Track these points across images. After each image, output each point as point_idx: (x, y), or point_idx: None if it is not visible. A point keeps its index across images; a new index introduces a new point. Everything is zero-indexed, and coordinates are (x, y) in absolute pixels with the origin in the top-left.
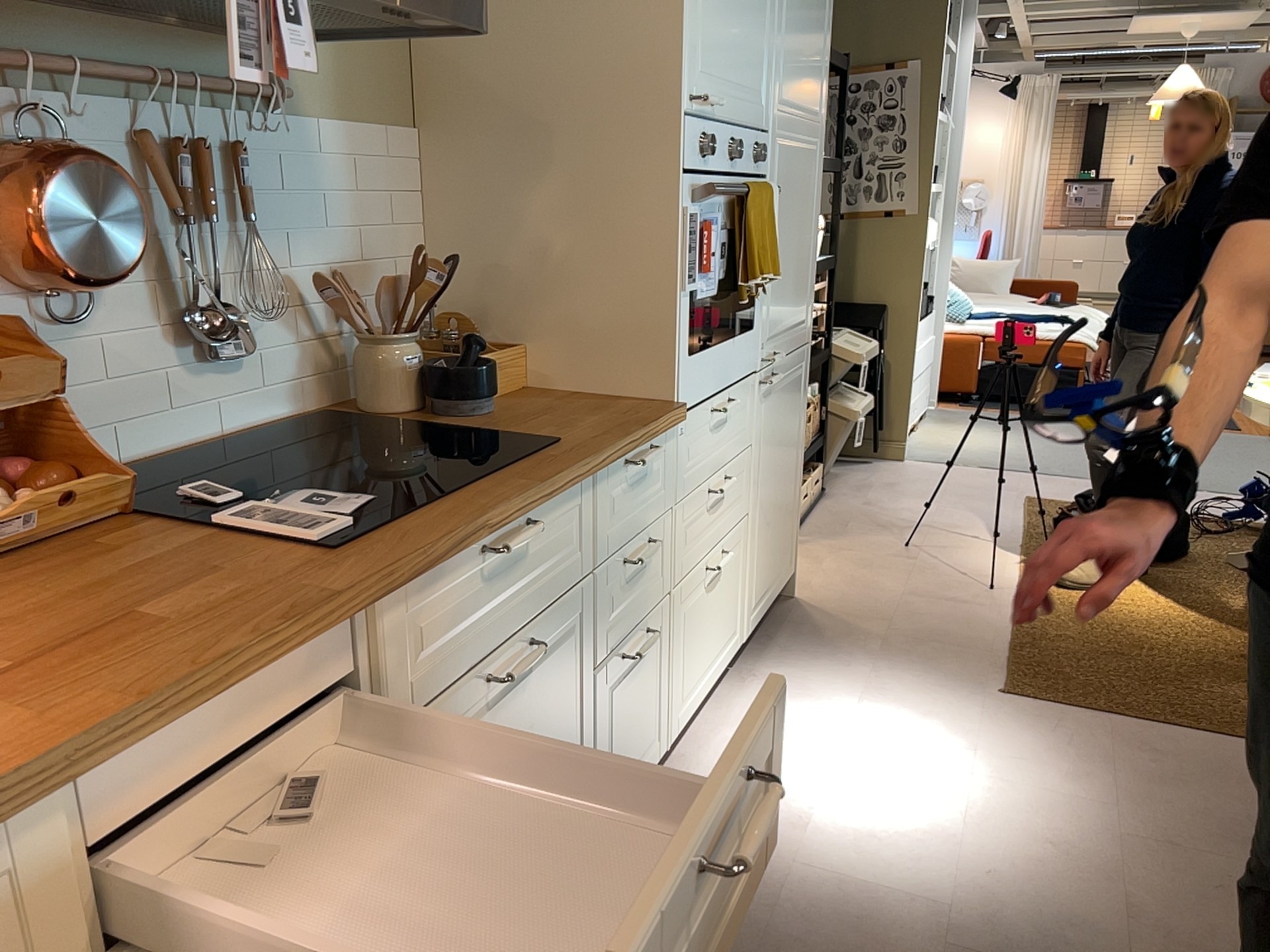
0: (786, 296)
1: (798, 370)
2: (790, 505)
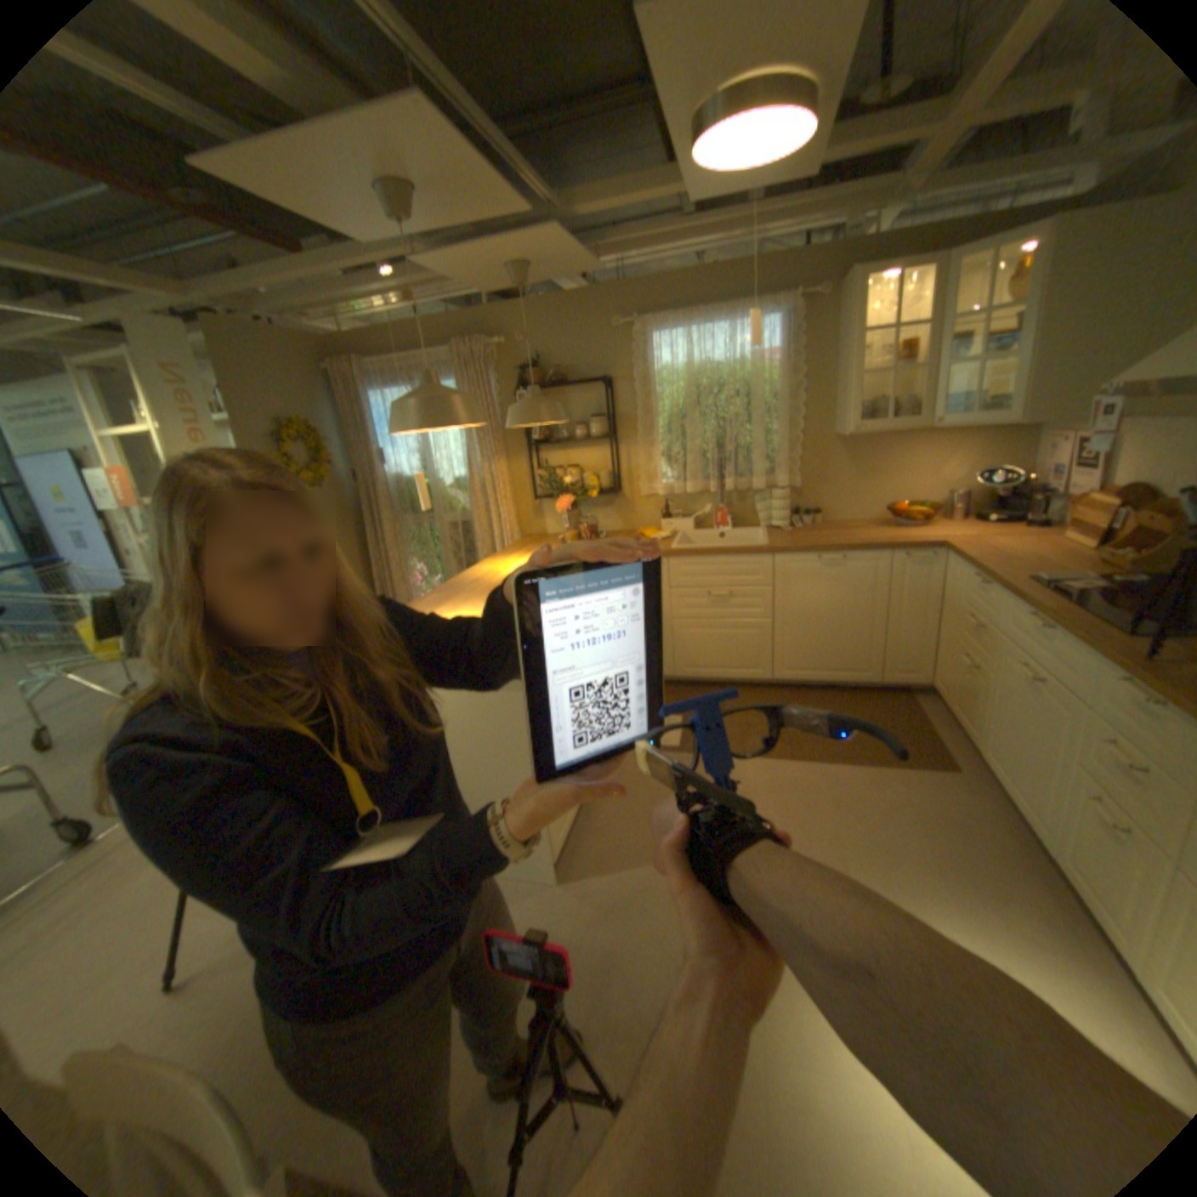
0: None
1: None
2: None
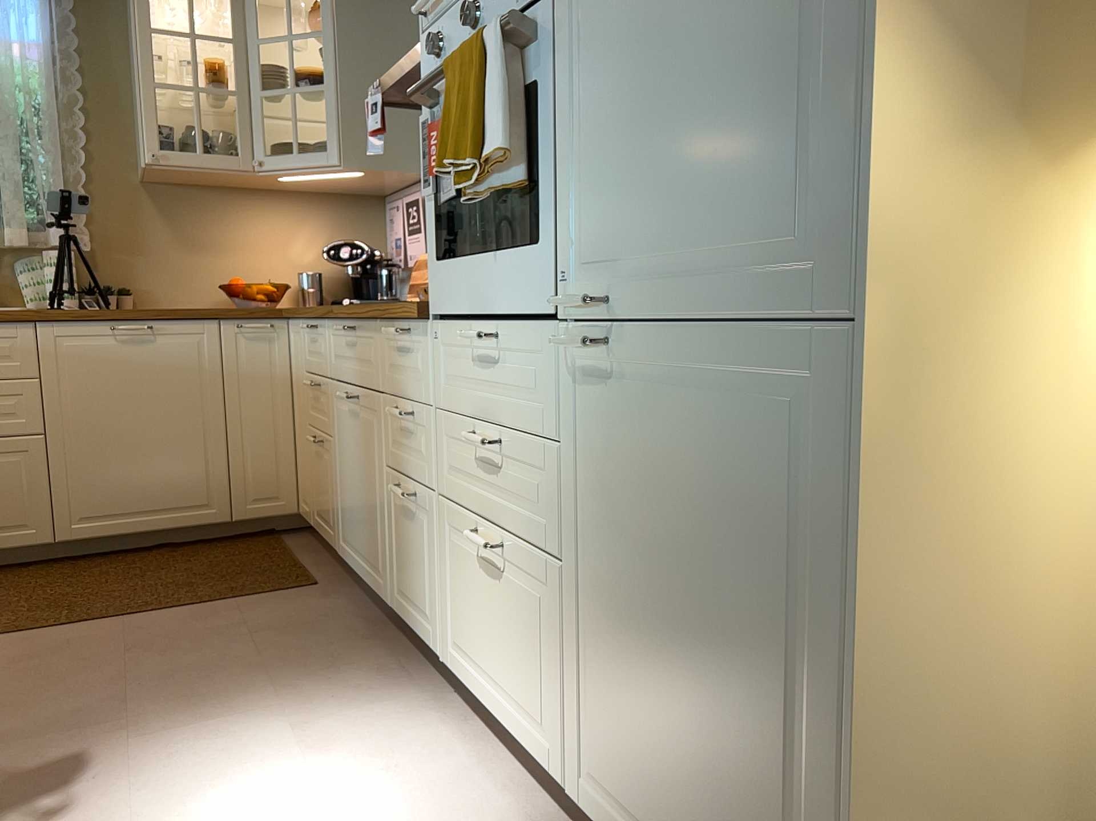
0: (653, 179)
1: (767, 387)
2: (765, 778)
